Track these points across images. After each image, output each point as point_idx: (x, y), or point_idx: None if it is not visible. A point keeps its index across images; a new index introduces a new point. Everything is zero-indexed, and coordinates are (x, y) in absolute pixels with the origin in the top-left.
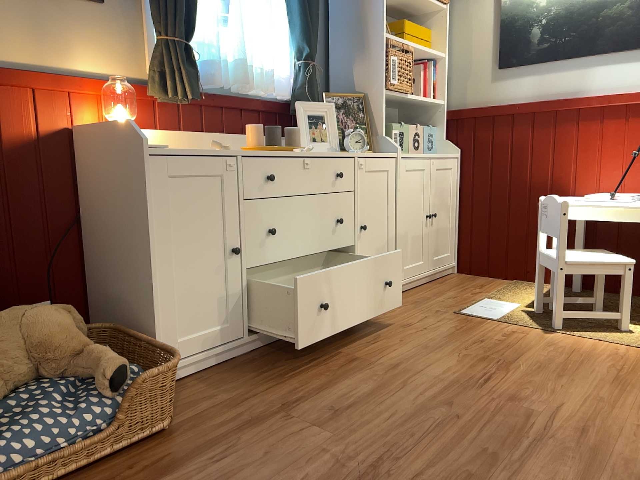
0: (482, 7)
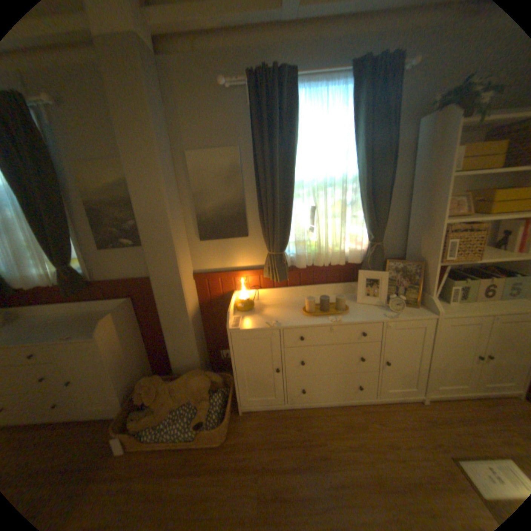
0: None
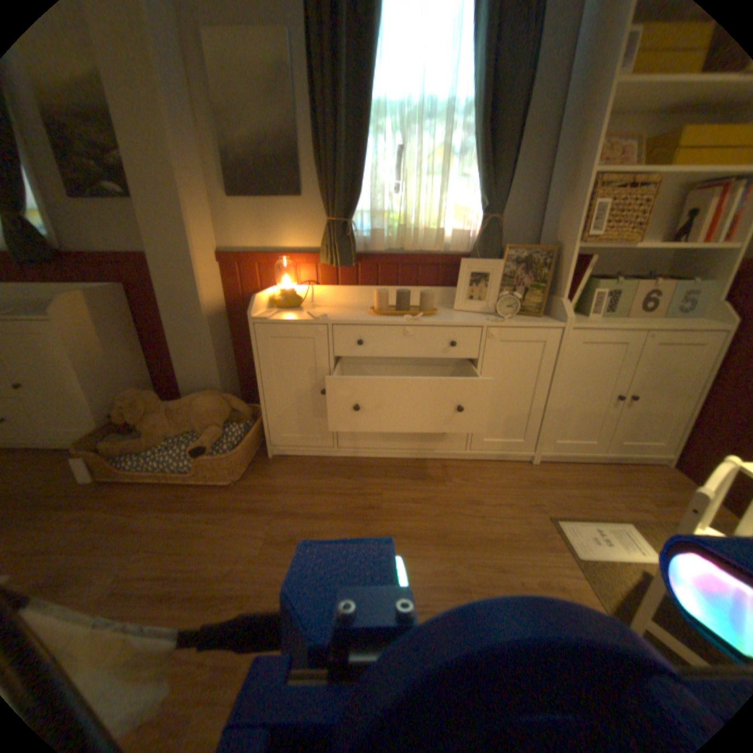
0: None
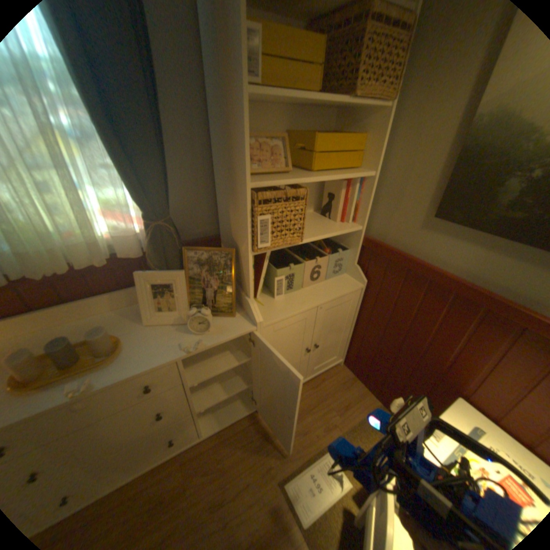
0: (446, 111)
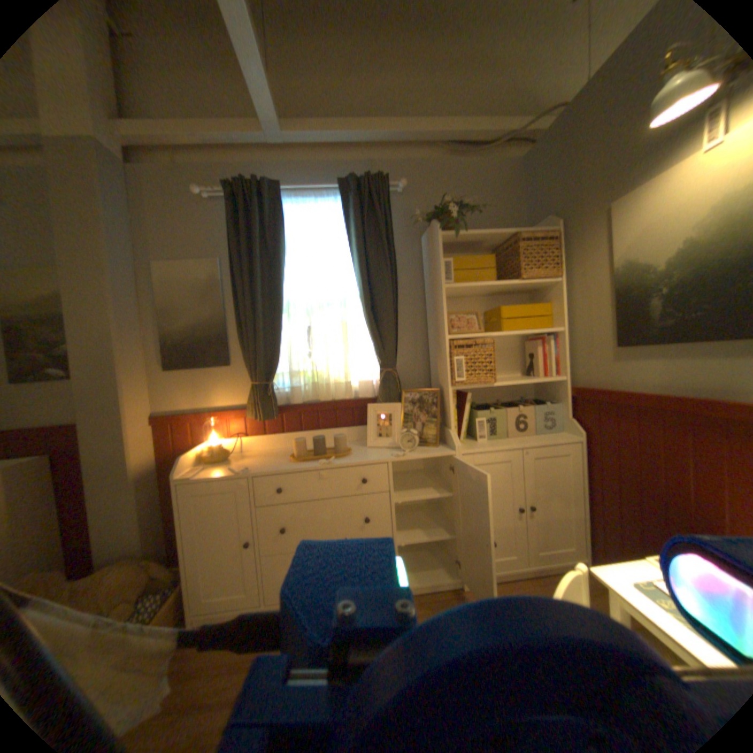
0: (599, 273)
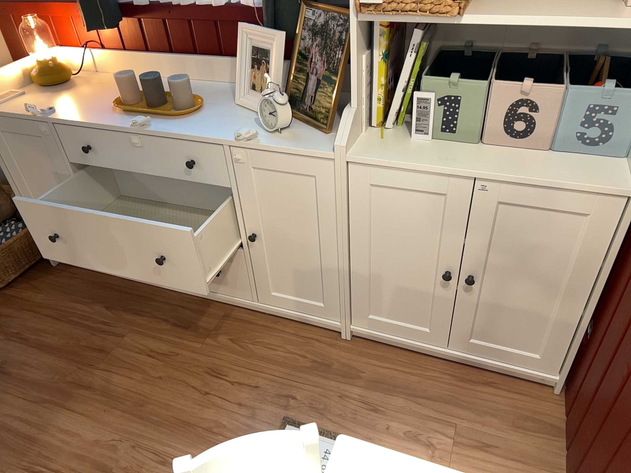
0: None
